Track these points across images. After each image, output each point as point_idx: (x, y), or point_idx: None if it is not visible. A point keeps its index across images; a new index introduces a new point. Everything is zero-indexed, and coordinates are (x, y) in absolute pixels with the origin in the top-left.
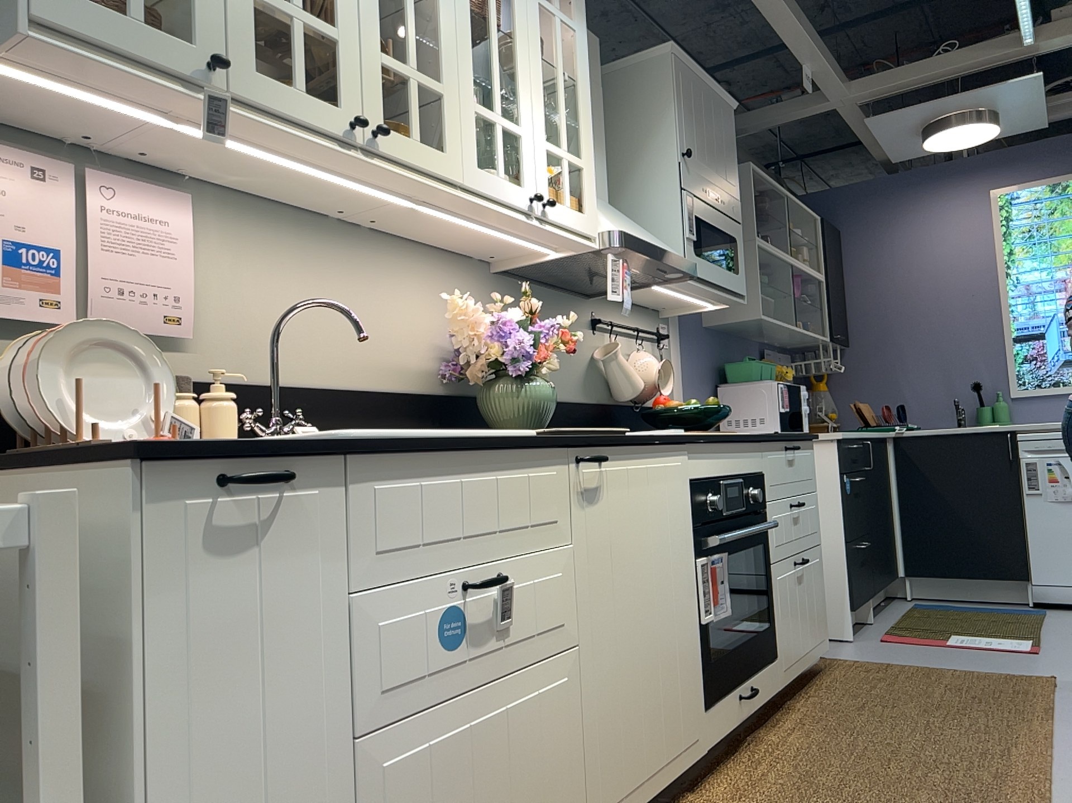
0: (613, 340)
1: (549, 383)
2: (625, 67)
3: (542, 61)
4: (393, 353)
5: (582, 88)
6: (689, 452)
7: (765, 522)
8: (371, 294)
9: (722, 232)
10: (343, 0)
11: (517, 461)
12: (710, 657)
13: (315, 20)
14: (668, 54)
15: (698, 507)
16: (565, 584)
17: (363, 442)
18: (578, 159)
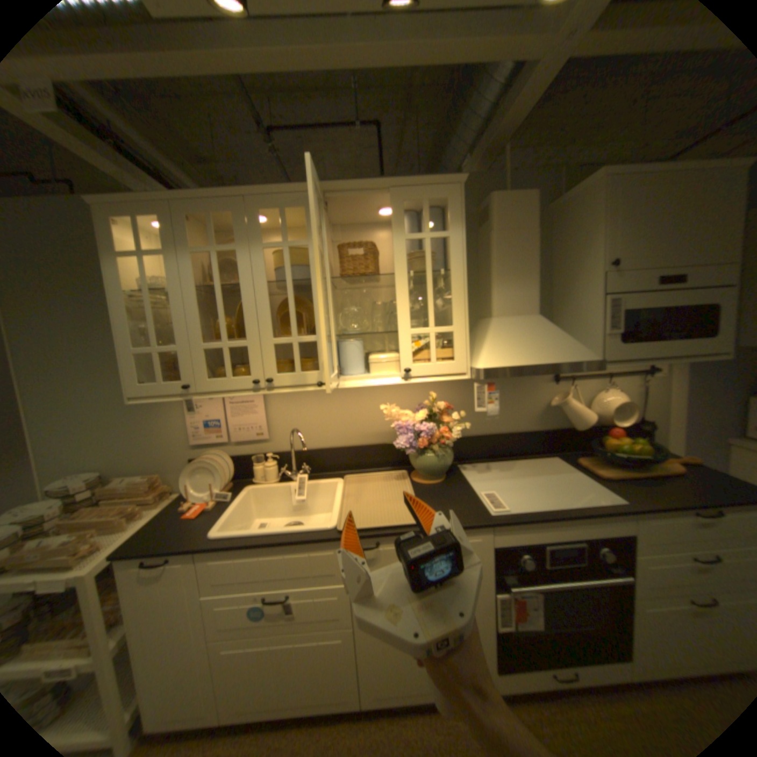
0: (578, 385)
1: (444, 451)
2: (576, 191)
3: (408, 278)
4: (373, 427)
5: (454, 275)
6: (495, 532)
7: (629, 573)
8: (358, 402)
9: (686, 306)
10: (249, 325)
11: (301, 549)
12: (512, 649)
13: (235, 343)
14: (603, 175)
15: (504, 565)
16: (342, 602)
17: (200, 550)
18: (446, 328)
